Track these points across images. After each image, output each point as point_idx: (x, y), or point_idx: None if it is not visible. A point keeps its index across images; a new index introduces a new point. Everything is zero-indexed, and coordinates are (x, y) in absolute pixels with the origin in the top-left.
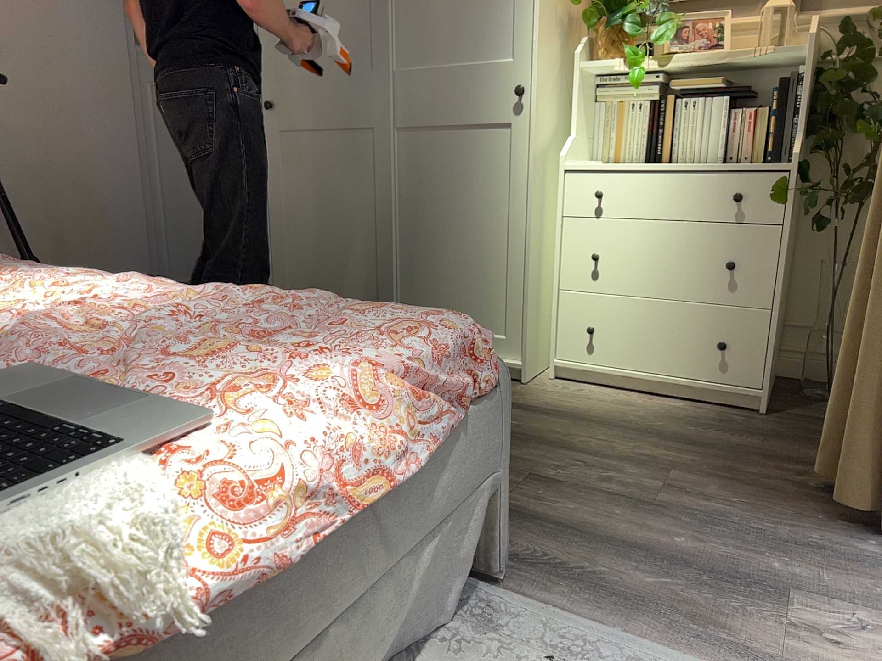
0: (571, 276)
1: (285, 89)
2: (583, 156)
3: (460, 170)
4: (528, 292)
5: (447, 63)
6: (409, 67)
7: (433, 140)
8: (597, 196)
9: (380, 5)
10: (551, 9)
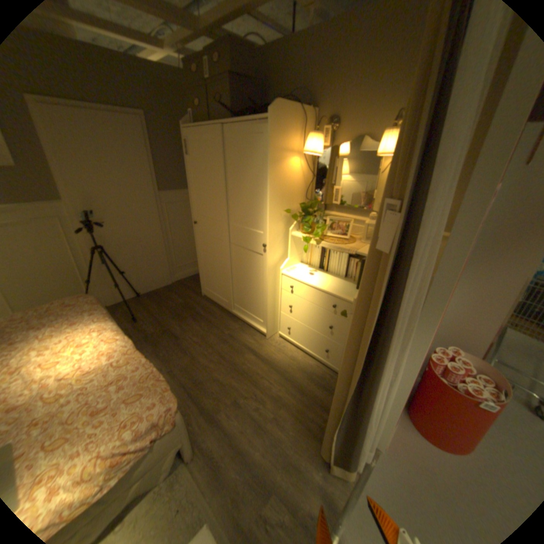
0: (283, 308)
1: (199, 218)
2: (294, 263)
3: (249, 264)
4: (267, 312)
5: (244, 227)
6: (233, 223)
7: (241, 251)
8: (290, 287)
9: (223, 200)
10: (278, 215)
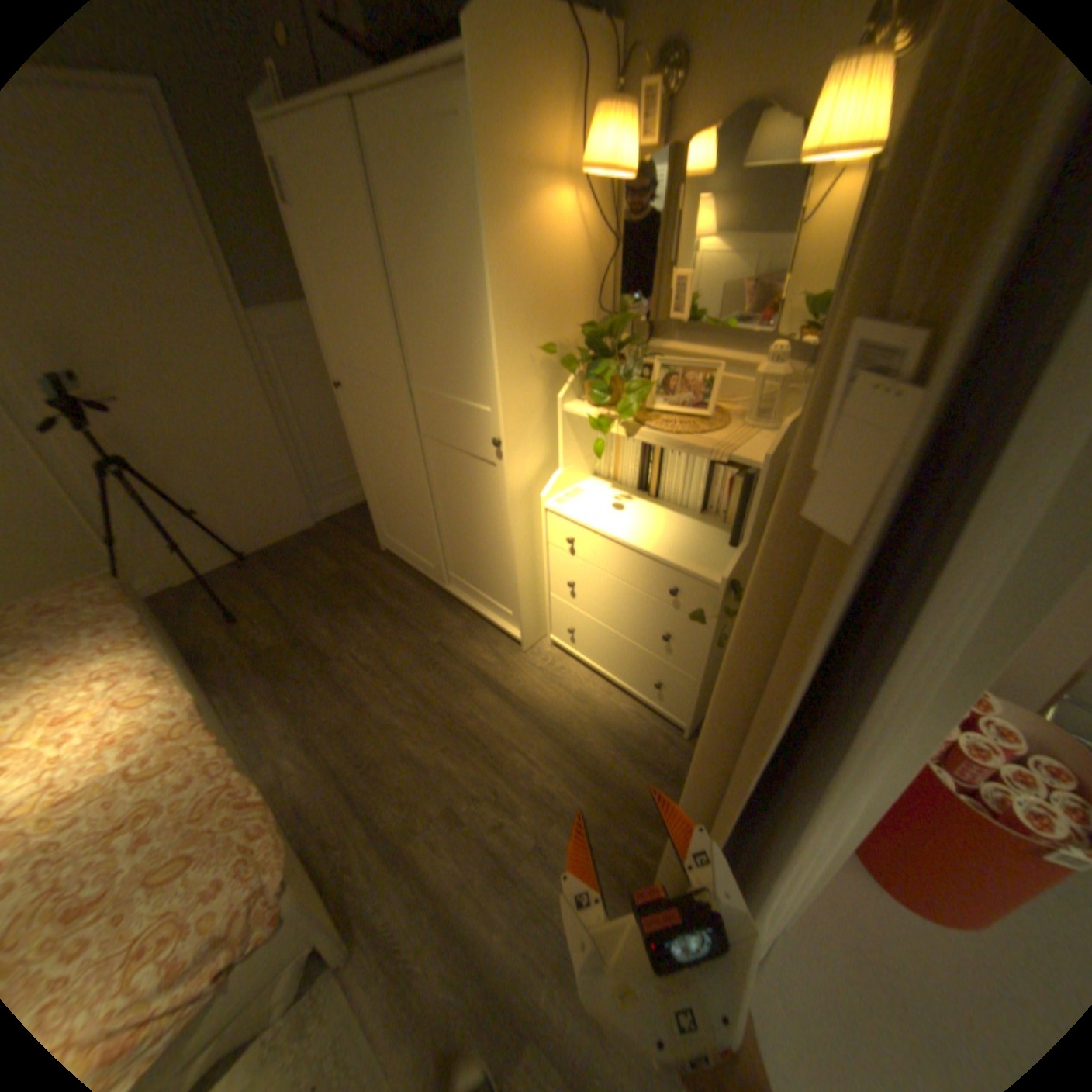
0: (557, 587)
1: (346, 375)
2: (579, 479)
3: (469, 485)
4: (520, 596)
5: (447, 394)
6: (422, 386)
7: (449, 454)
8: (568, 542)
9: (389, 327)
10: (526, 361)
